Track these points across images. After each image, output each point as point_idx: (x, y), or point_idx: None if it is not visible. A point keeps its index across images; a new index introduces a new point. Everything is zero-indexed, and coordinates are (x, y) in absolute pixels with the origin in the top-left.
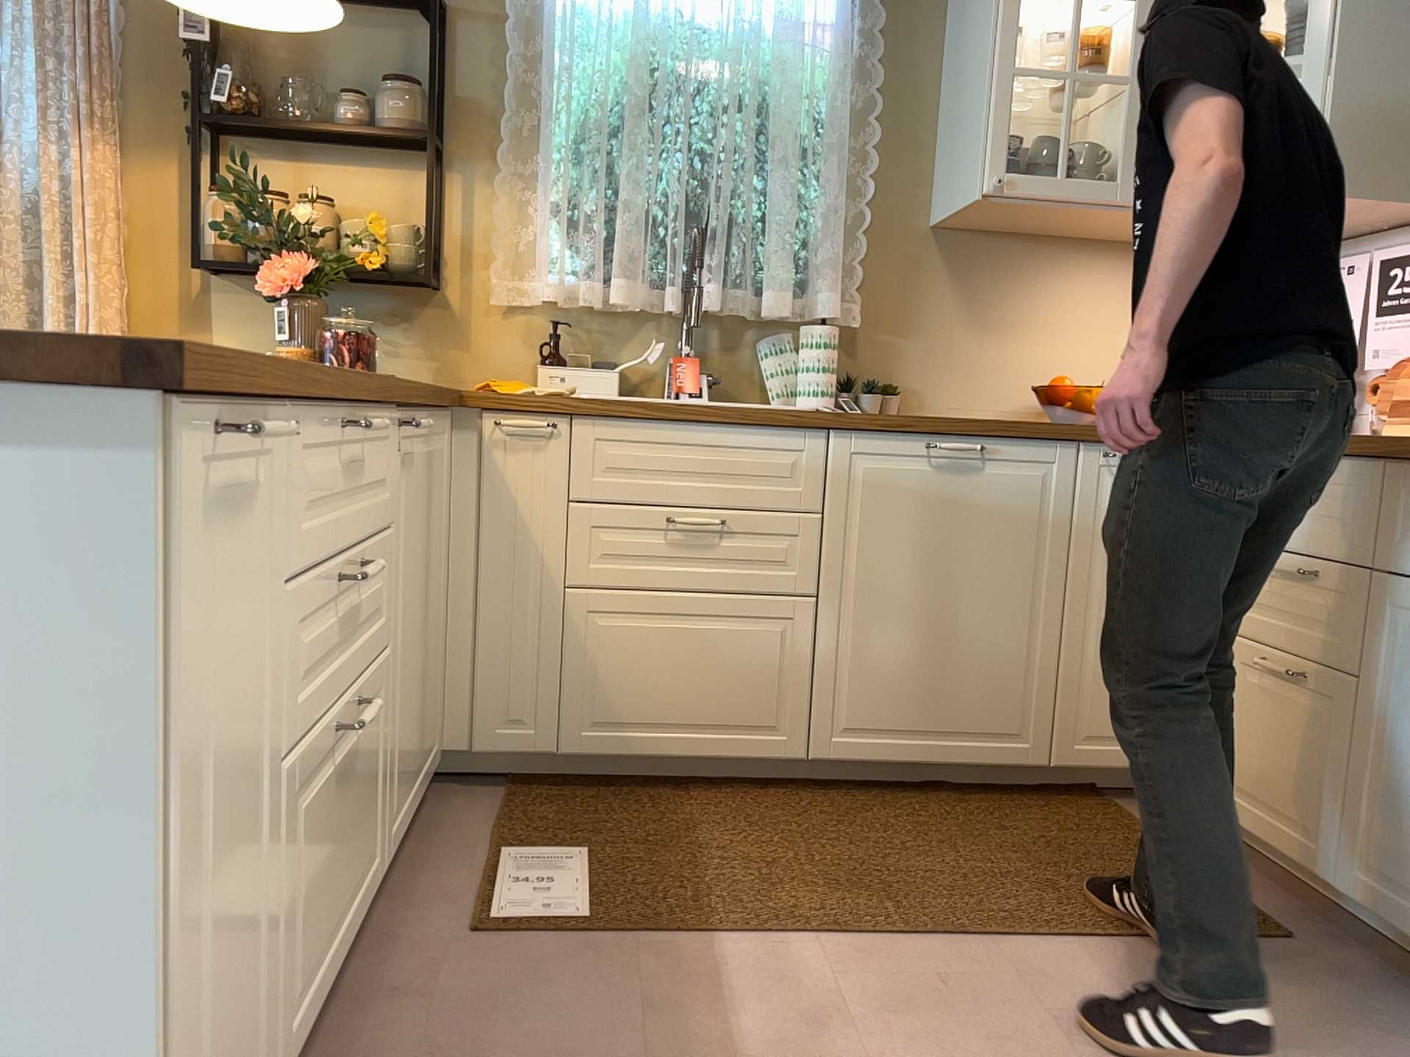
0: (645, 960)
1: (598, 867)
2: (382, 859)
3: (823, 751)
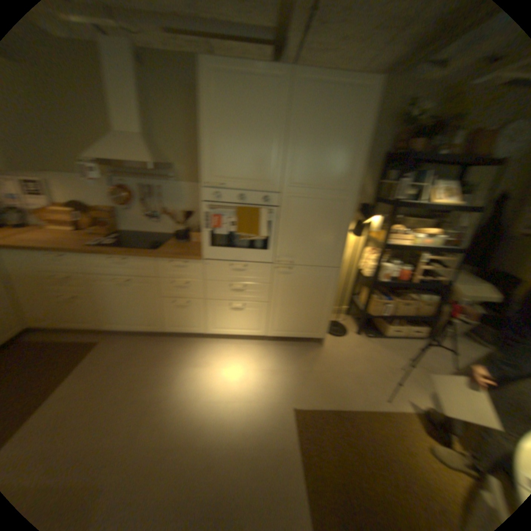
0: None
1: None
2: None
3: None
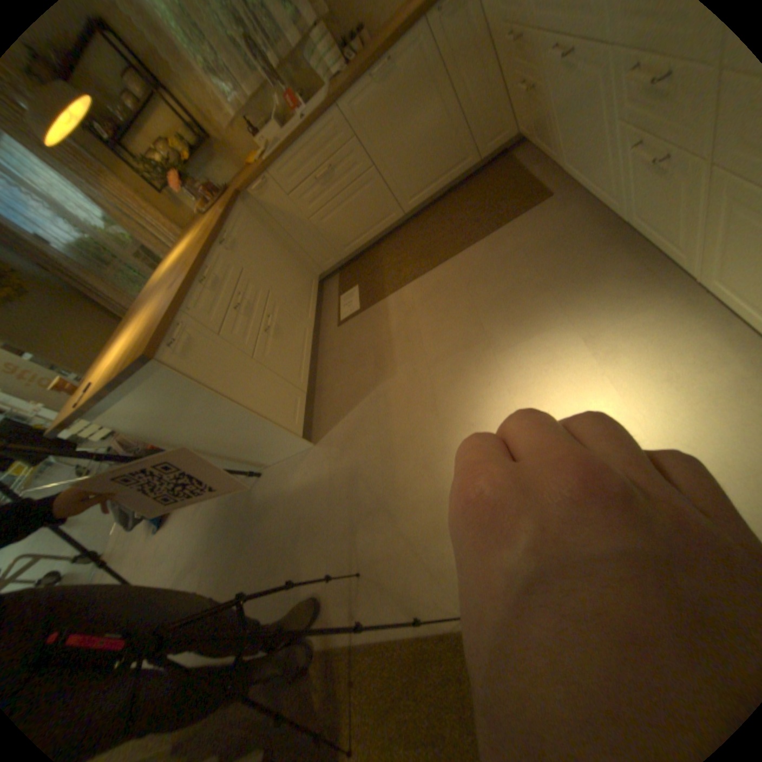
0: (373, 312)
1: (361, 288)
2: (311, 323)
3: (407, 208)
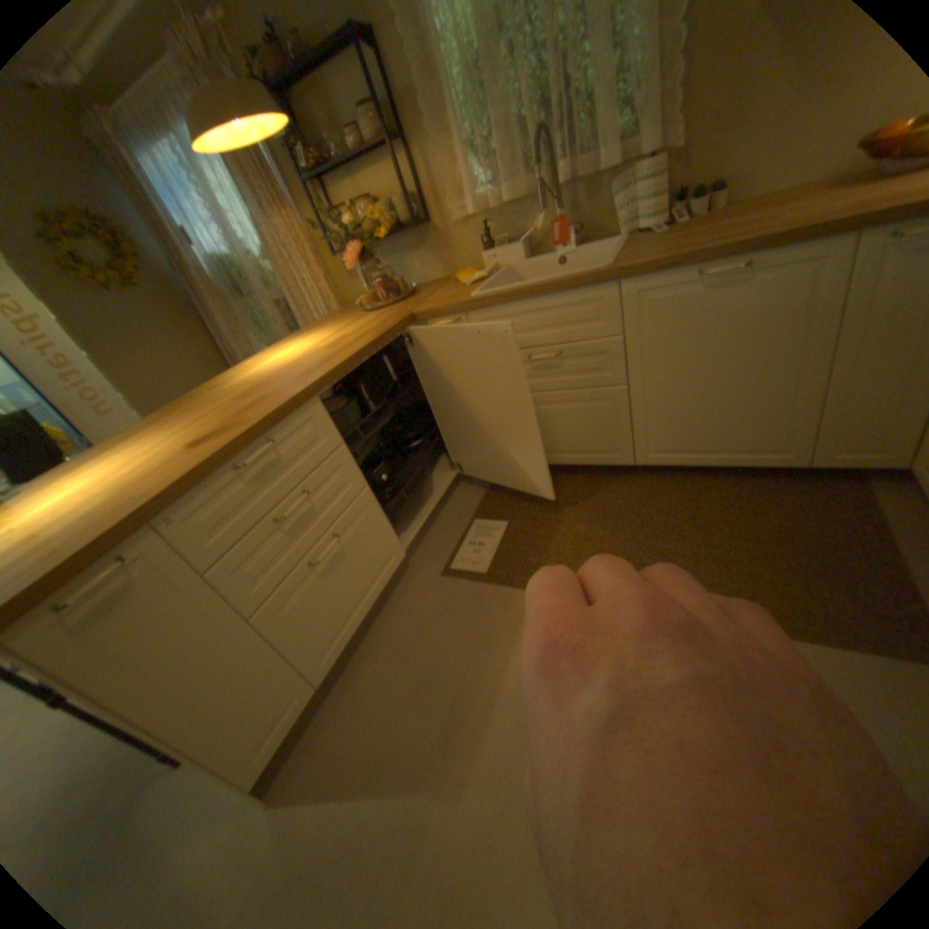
0: (498, 602)
1: (508, 534)
2: (406, 546)
3: (642, 460)
